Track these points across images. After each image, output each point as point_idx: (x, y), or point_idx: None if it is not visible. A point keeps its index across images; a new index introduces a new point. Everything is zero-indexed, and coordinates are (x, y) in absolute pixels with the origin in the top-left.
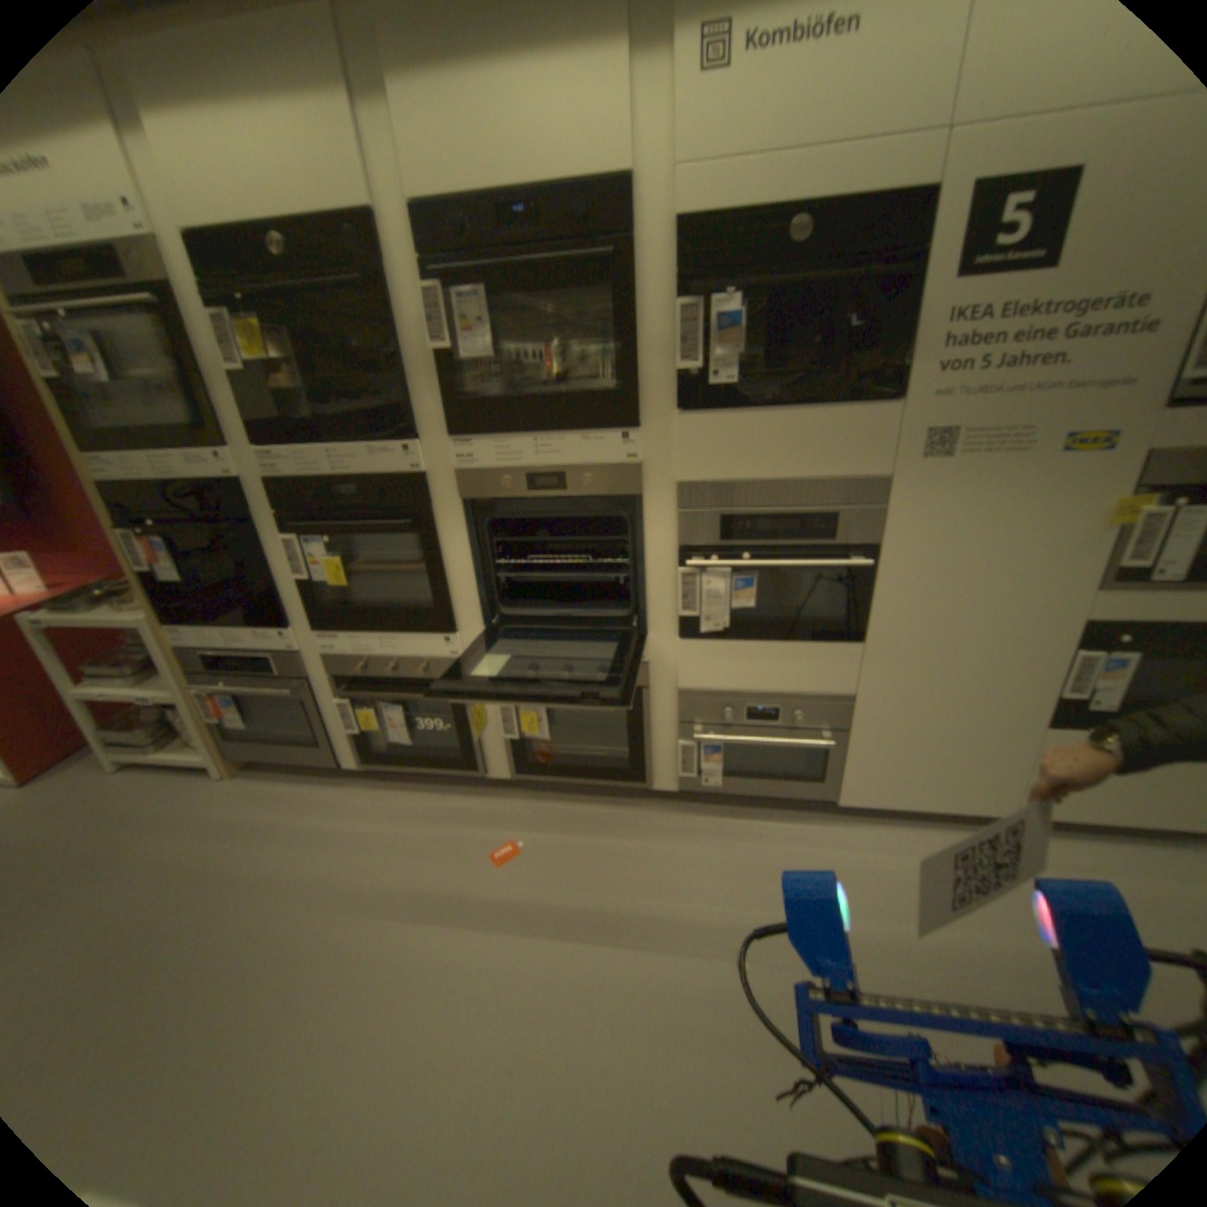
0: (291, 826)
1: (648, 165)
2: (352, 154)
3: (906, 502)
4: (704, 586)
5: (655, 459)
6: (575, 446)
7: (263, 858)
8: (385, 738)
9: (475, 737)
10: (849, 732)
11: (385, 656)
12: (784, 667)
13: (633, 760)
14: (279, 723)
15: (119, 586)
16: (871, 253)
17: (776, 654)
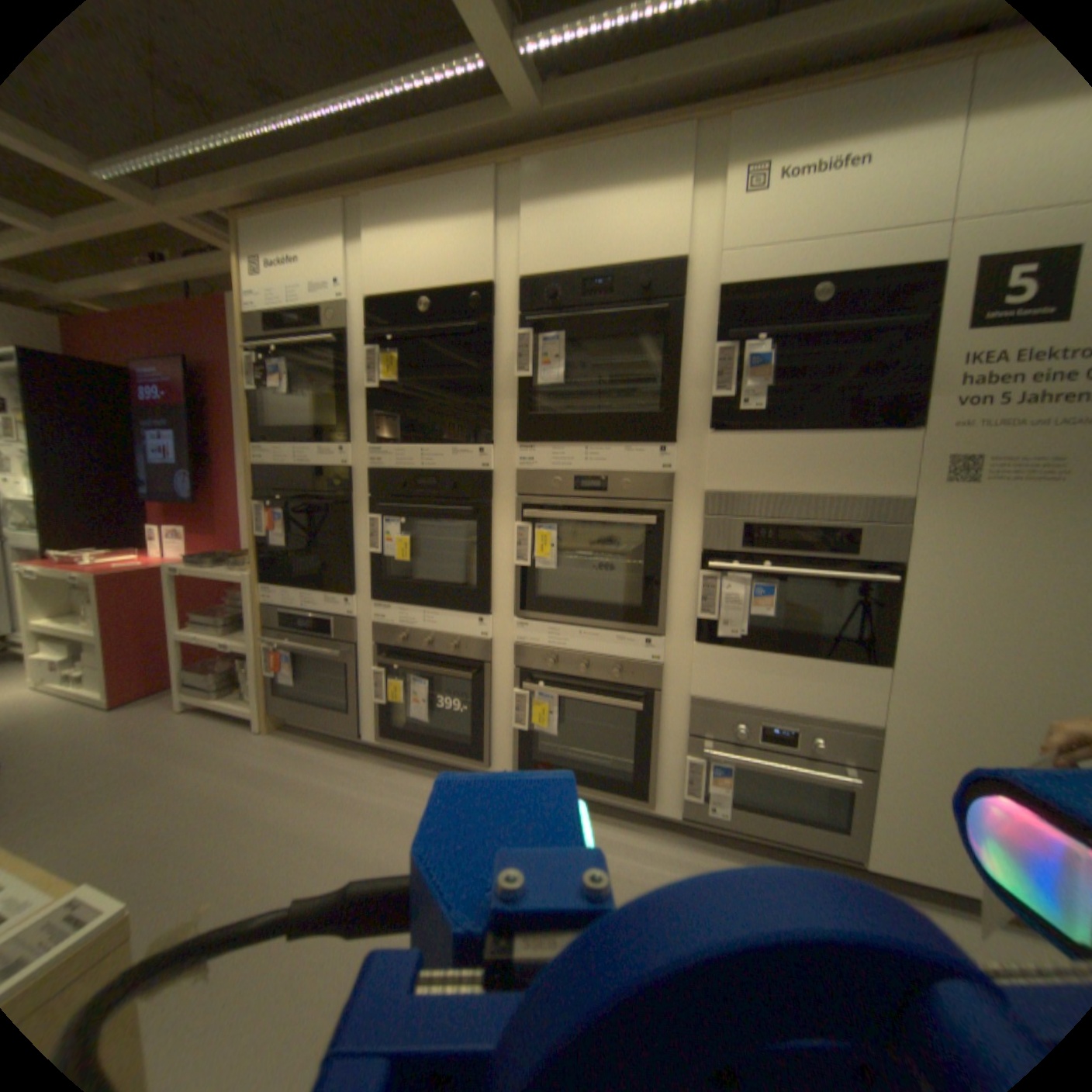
0: (304, 781)
1: (699, 251)
2: (488, 248)
3: (931, 521)
4: (724, 588)
5: (686, 469)
6: (618, 453)
7: (273, 803)
8: (405, 713)
9: (486, 722)
10: (877, 772)
11: (424, 628)
12: (803, 683)
13: (637, 770)
14: (320, 686)
15: (236, 555)
16: (885, 309)
17: (795, 667)
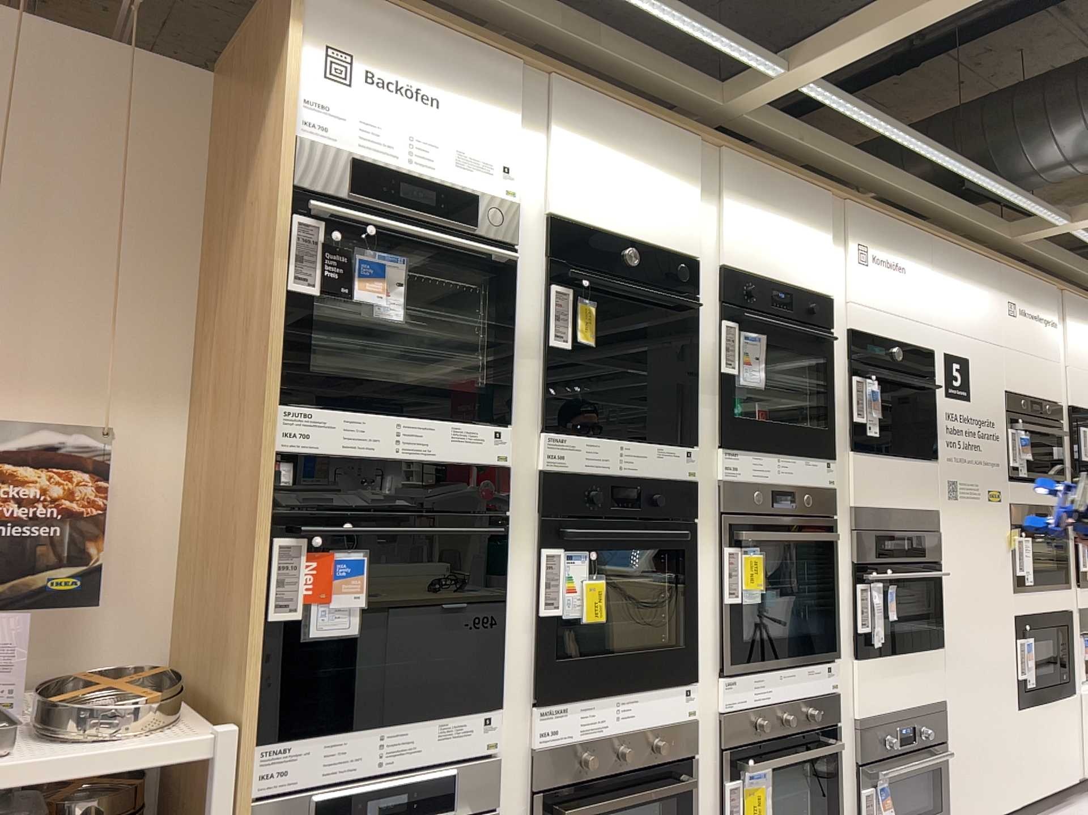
0: None
1: (835, 297)
2: (697, 223)
3: (945, 528)
4: (872, 599)
5: (838, 486)
6: (801, 468)
7: None
8: None
9: None
10: (944, 741)
11: (618, 731)
12: (911, 677)
13: None
14: None
15: None
16: (914, 375)
17: (907, 664)
